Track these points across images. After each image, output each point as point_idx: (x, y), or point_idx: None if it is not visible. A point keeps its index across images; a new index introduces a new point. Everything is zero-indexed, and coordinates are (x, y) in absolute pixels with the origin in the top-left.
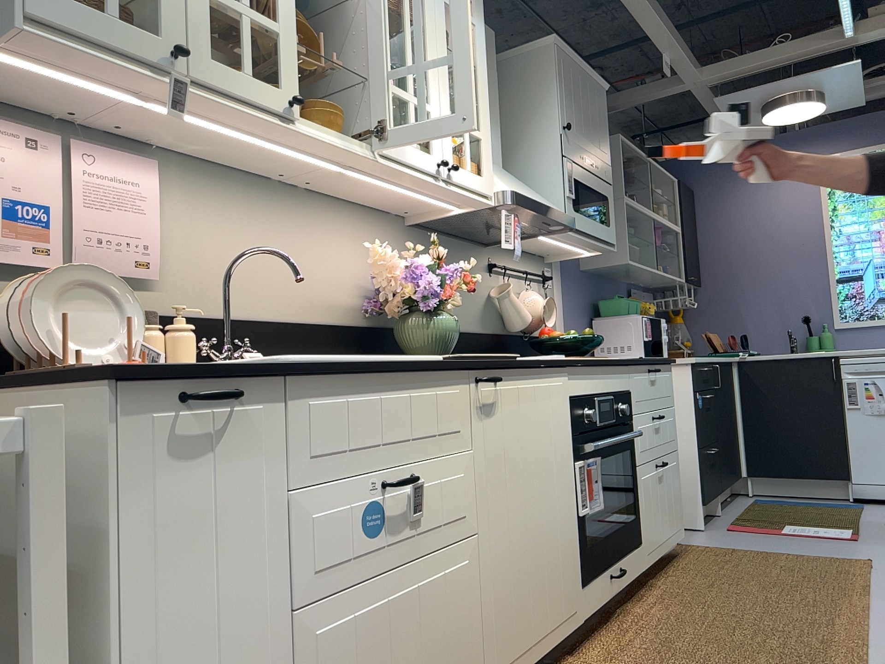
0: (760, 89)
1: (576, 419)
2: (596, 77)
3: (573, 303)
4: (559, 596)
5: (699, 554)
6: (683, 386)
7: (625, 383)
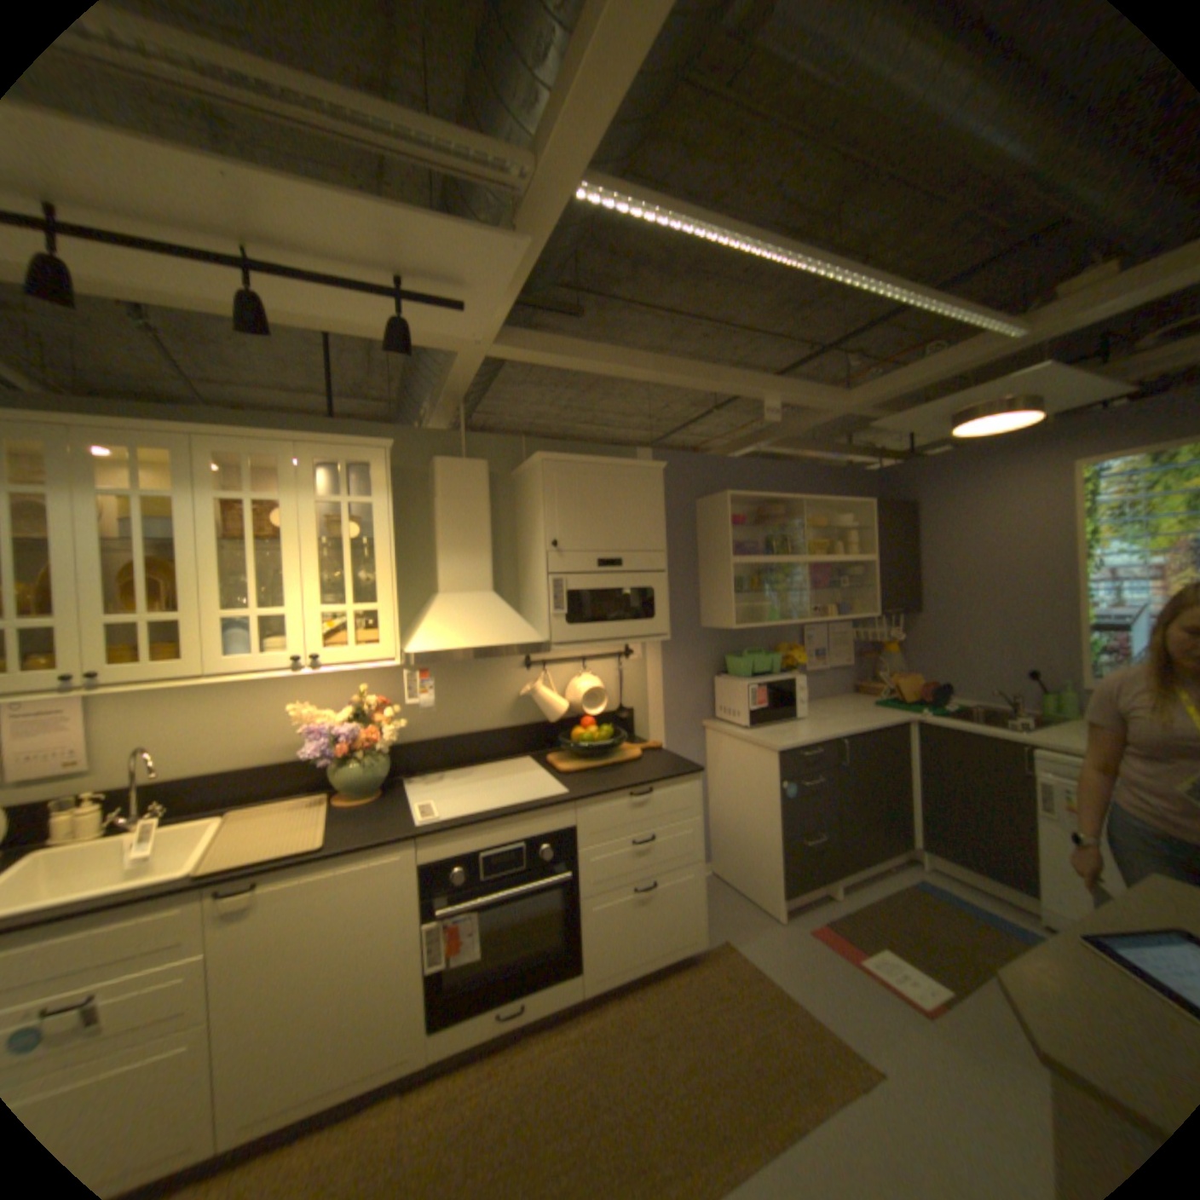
0: (921, 409)
1: (428, 884)
2: (634, 464)
3: (676, 666)
4: (368, 1053)
5: (714, 974)
6: (770, 772)
7: (559, 823)
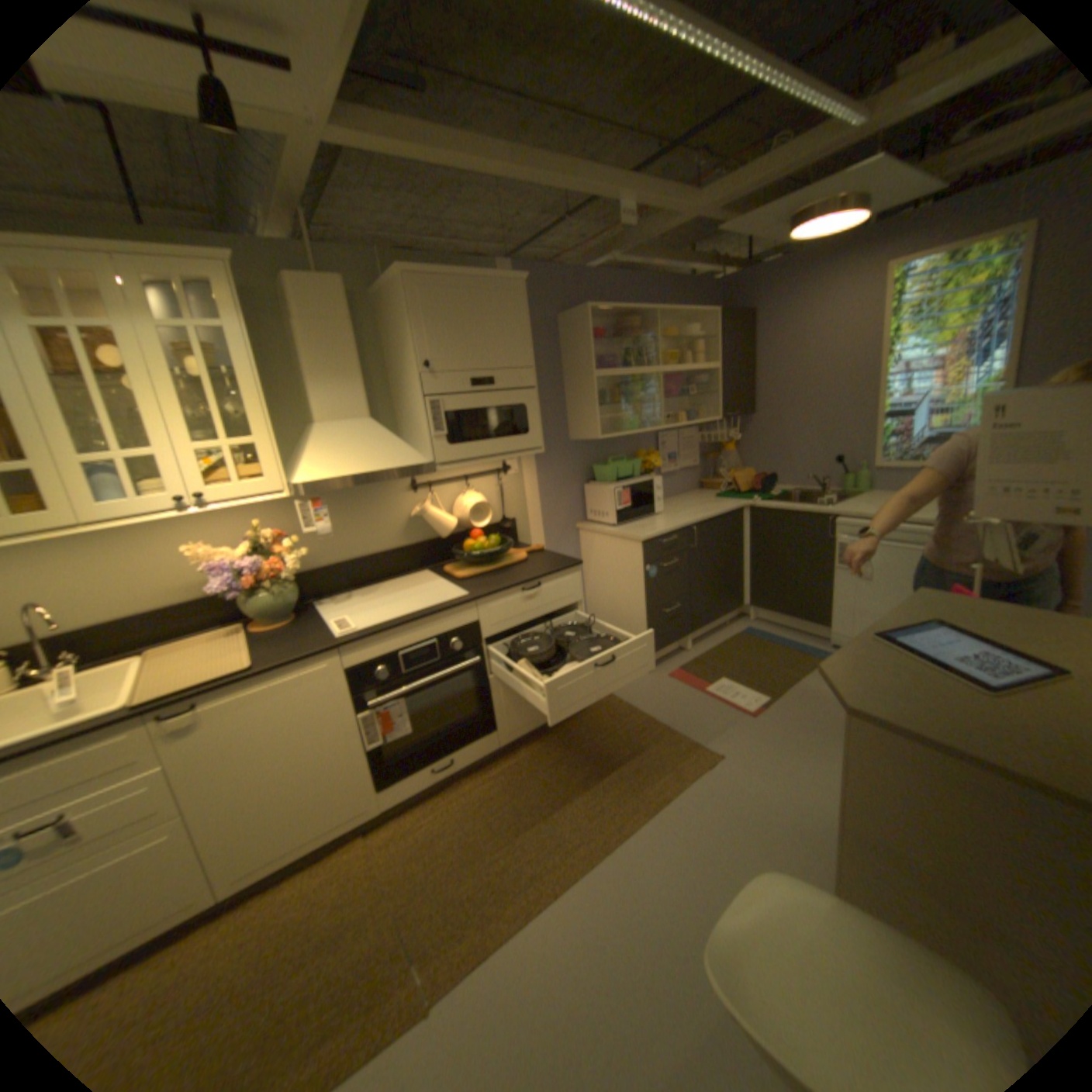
0: (765, 209)
1: (356, 683)
2: (496, 275)
3: (550, 478)
4: (330, 813)
5: (598, 714)
6: (635, 559)
7: (464, 620)
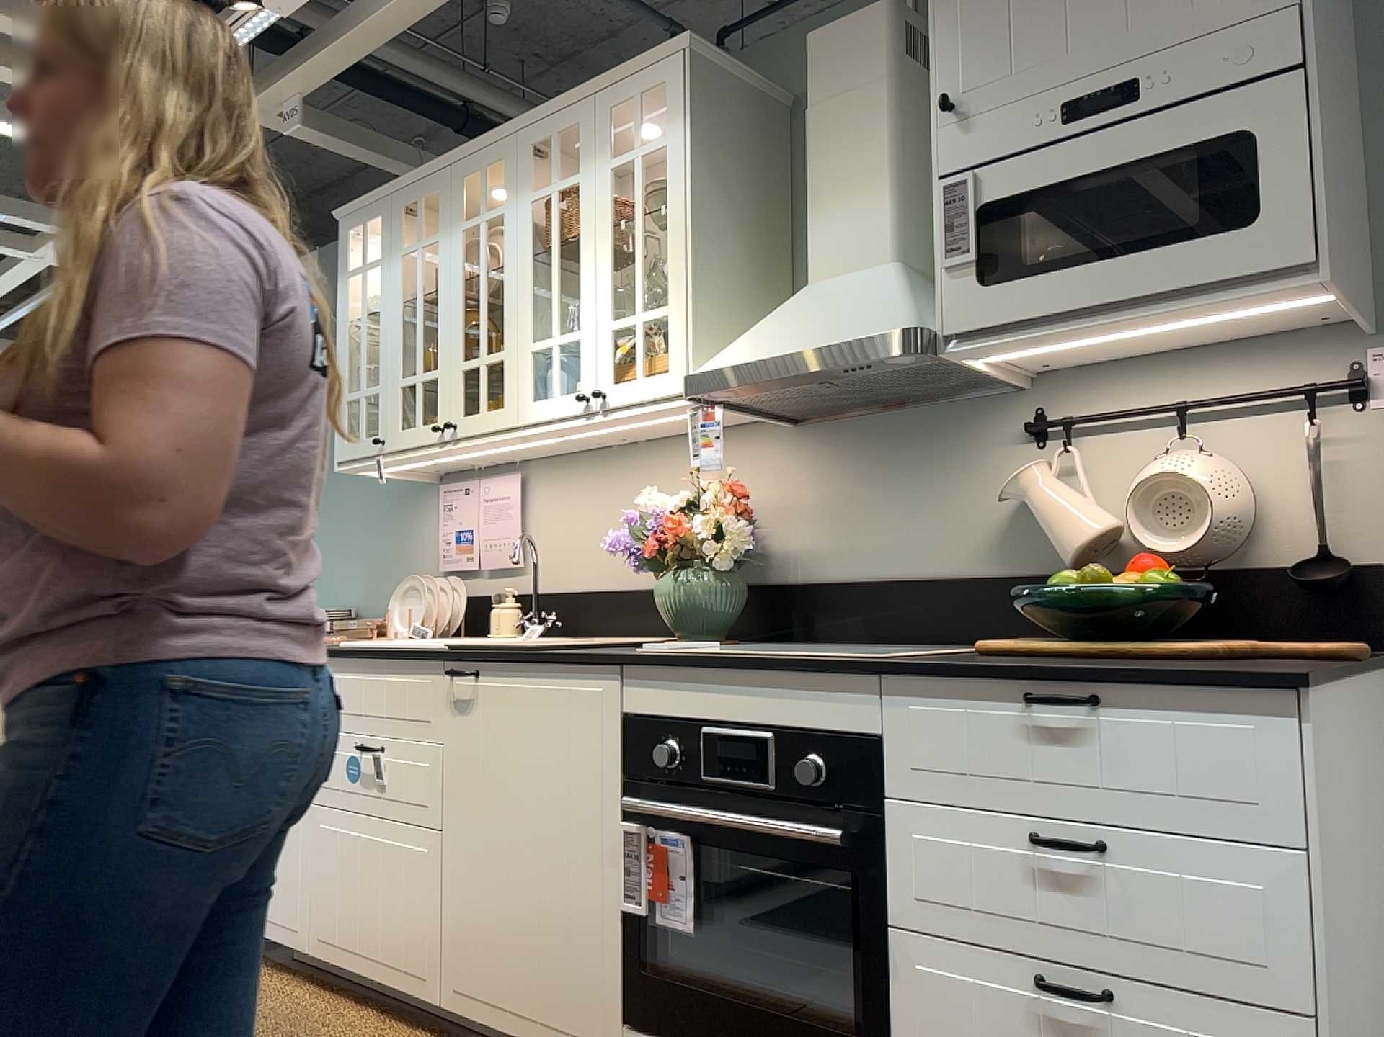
0: None
1: (634, 753)
2: None
3: None
4: (561, 992)
5: None
6: None
7: (846, 715)
